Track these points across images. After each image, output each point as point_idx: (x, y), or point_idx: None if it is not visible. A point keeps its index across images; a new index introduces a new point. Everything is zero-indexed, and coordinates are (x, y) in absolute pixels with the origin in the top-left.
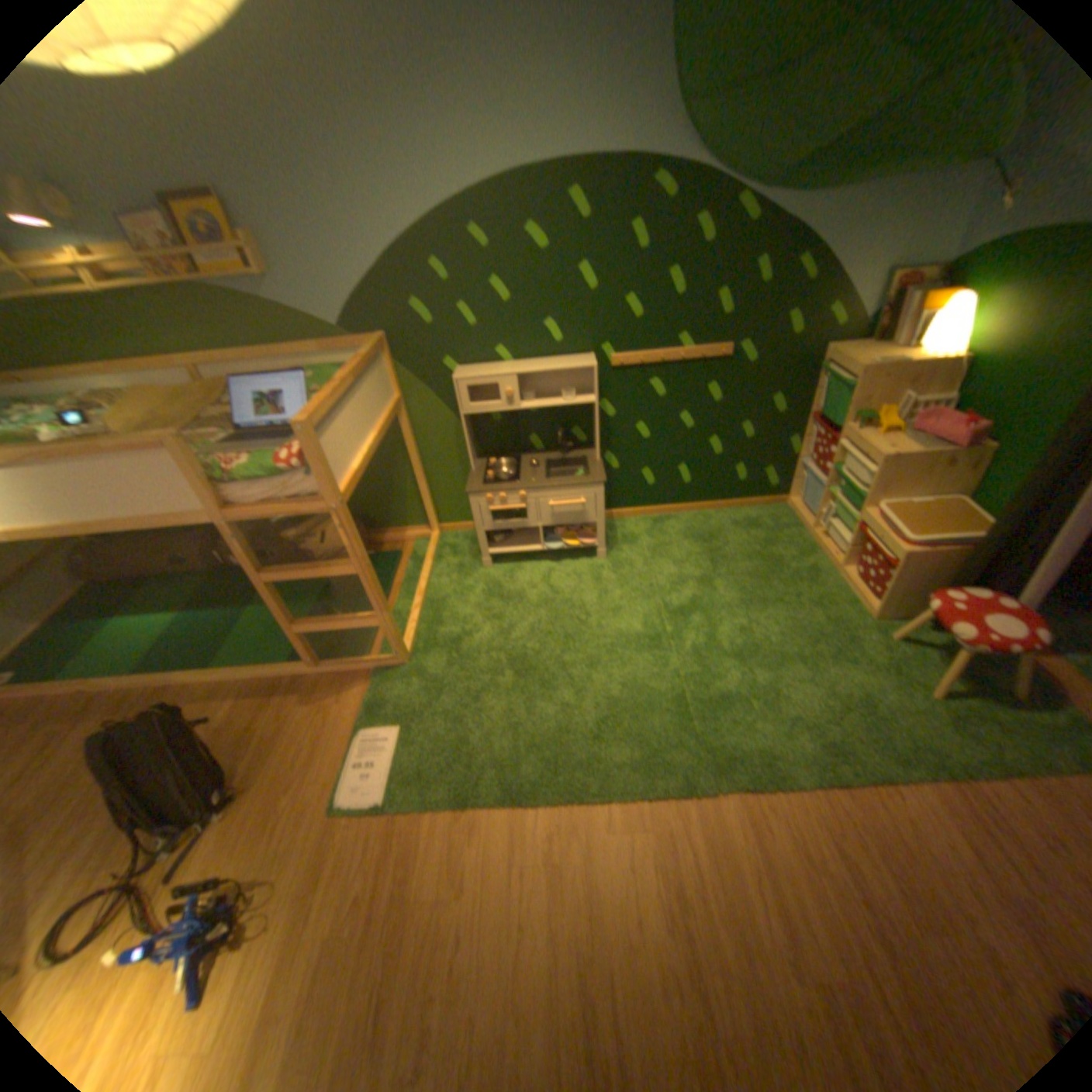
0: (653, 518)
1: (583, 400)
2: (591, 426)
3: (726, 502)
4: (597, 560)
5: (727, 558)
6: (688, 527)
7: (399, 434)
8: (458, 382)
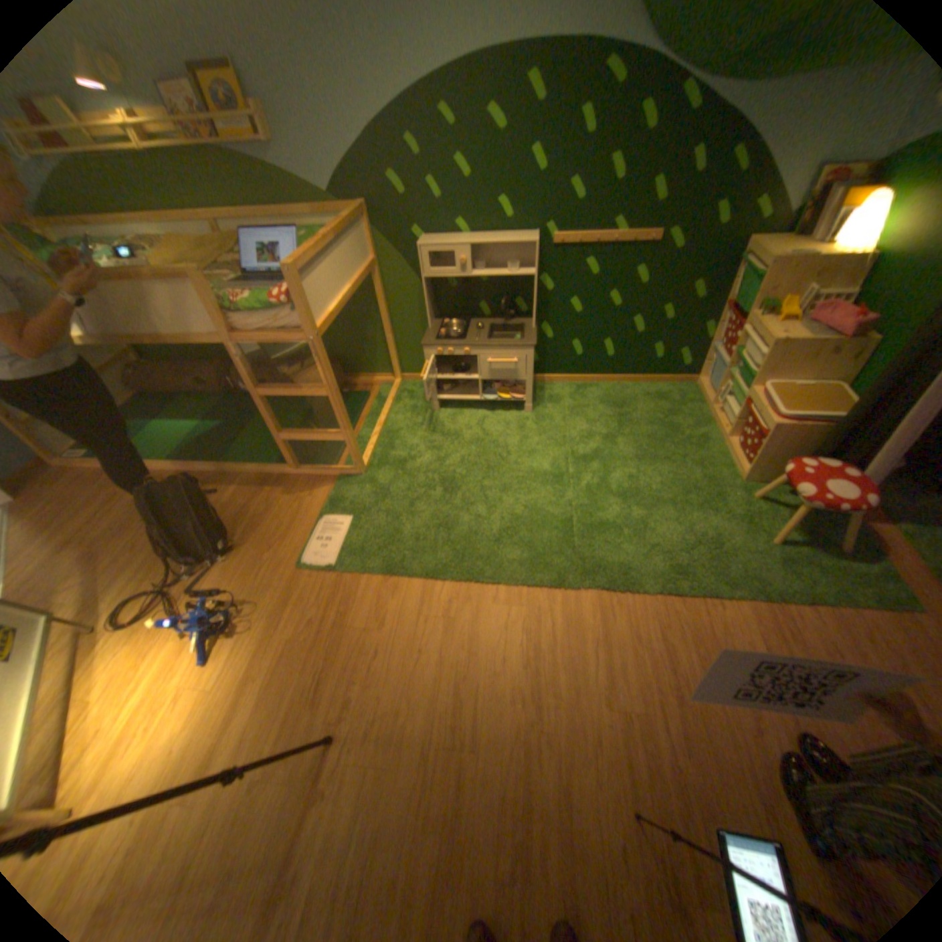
0: (578, 384)
1: (524, 272)
2: (531, 297)
3: (642, 376)
4: (524, 413)
5: (632, 421)
6: (605, 394)
7: (372, 292)
8: (420, 248)
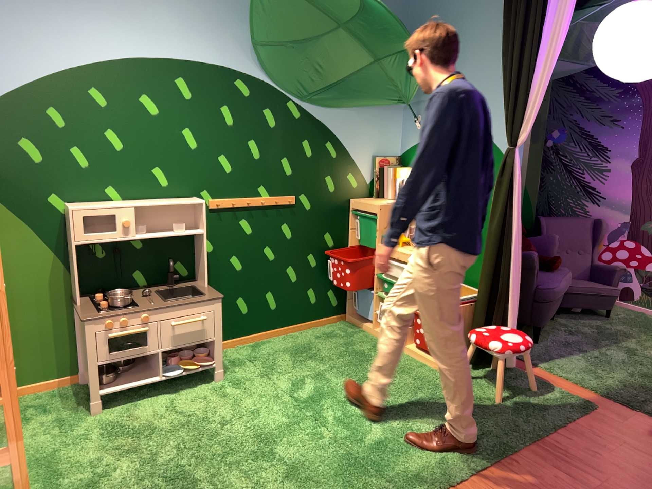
0: (250, 344)
1: (191, 231)
2: (193, 259)
3: (304, 322)
4: (216, 382)
5: (324, 358)
6: (282, 345)
7: None
8: (75, 210)
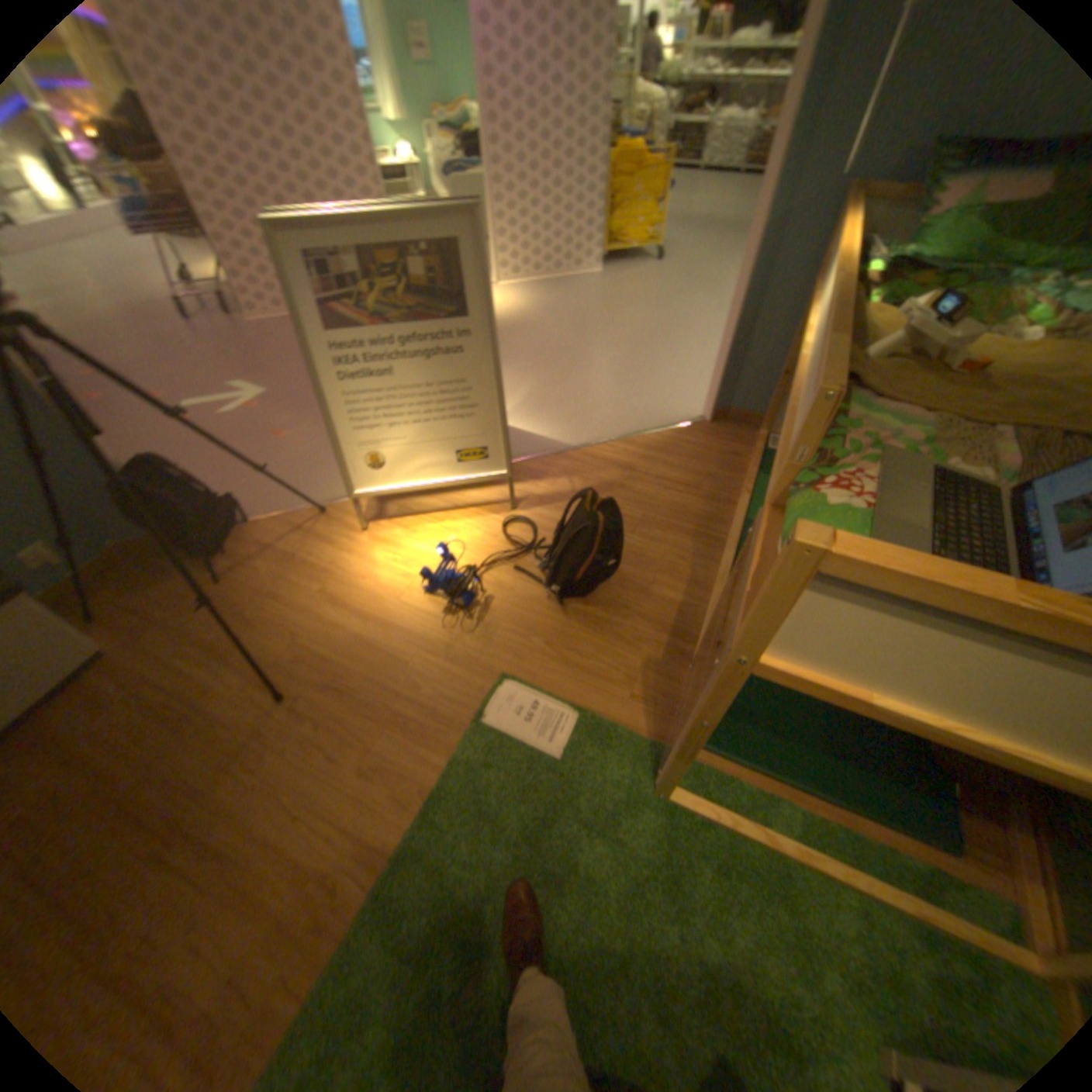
0: None
1: None
2: None
3: None
4: None
5: None
6: None
7: None
8: None
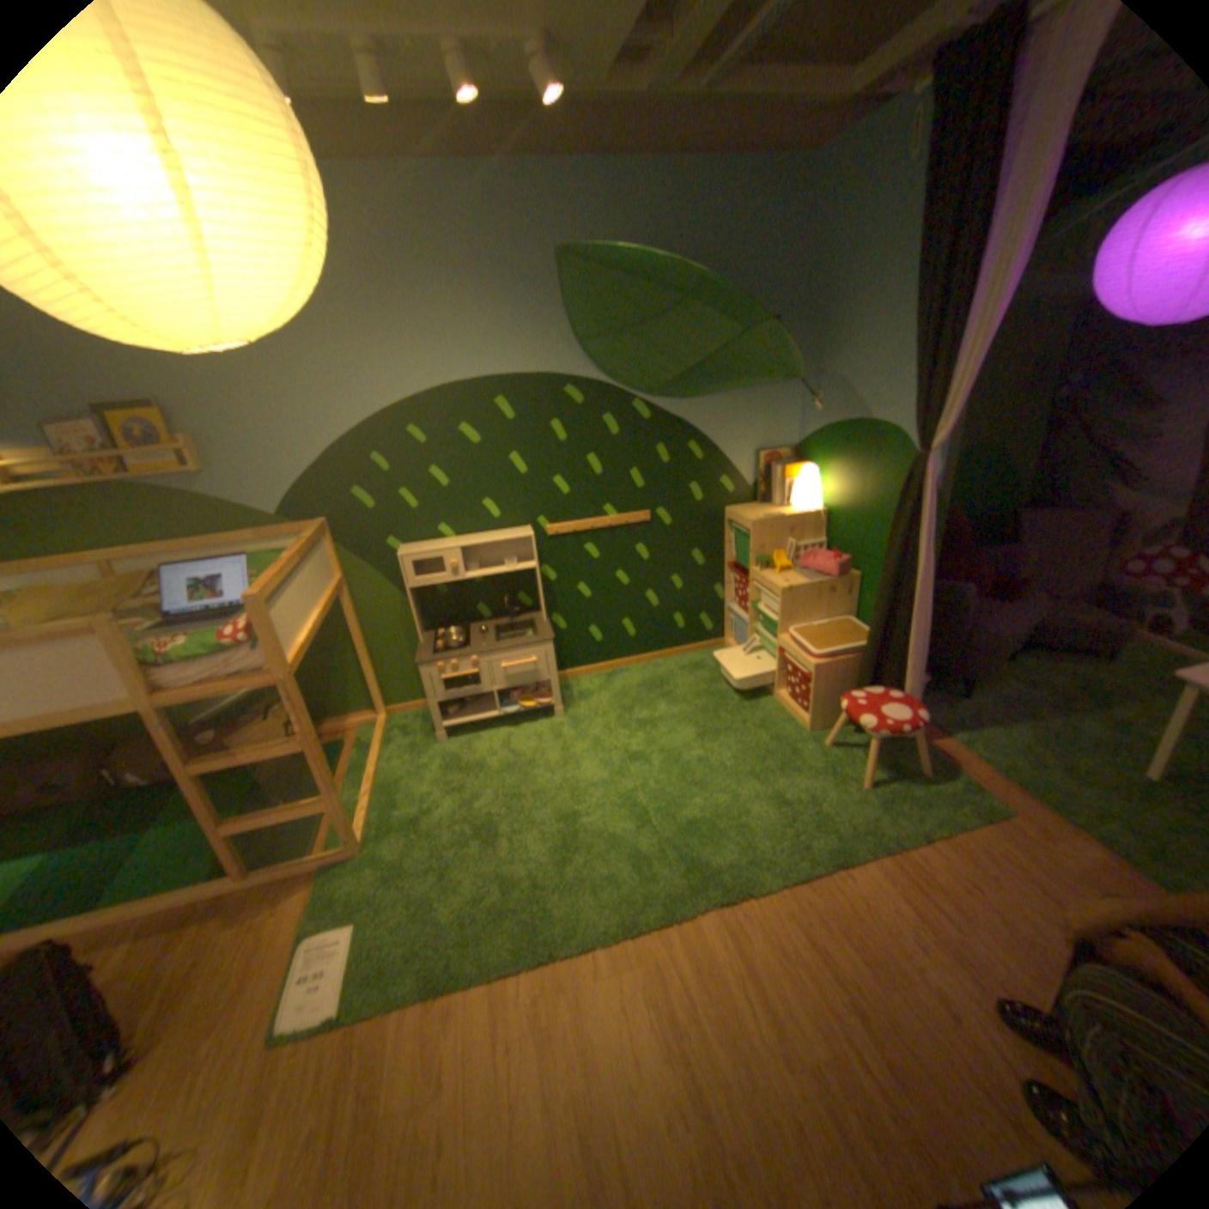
0: (606, 673)
1: (524, 566)
2: (535, 590)
3: (670, 649)
4: (556, 718)
5: (677, 698)
6: (639, 677)
7: (339, 614)
8: (402, 558)
